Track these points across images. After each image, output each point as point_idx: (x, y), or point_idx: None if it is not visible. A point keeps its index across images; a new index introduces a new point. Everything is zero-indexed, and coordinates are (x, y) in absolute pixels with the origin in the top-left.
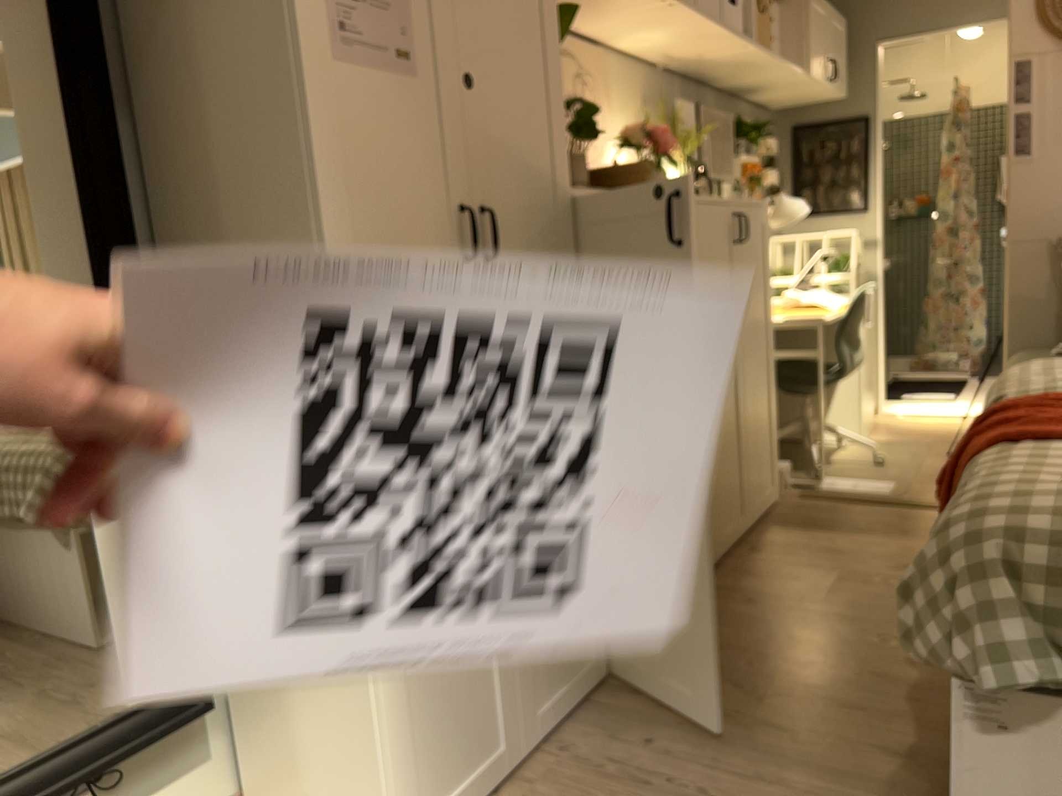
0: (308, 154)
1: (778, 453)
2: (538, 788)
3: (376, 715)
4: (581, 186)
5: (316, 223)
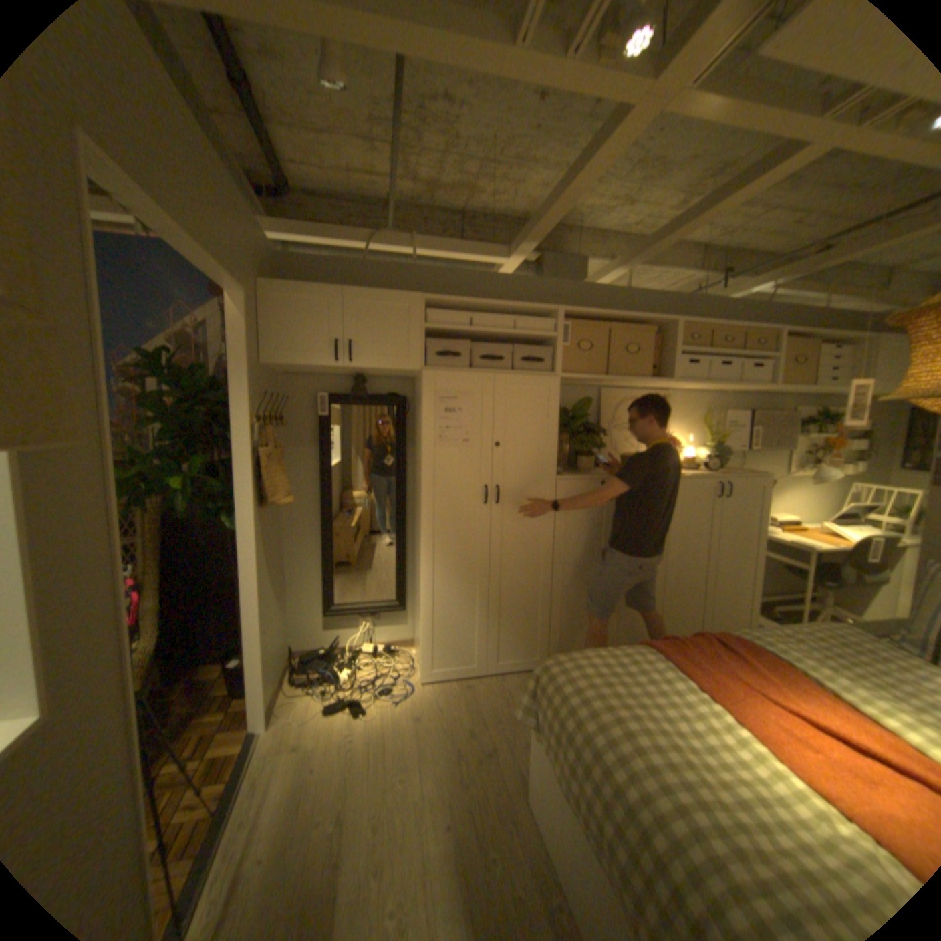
0: (423, 475)
1: (758, 617)
2: (484, 685)
3: (422, 630)
4: (570, 475)
5: (423, 493)
